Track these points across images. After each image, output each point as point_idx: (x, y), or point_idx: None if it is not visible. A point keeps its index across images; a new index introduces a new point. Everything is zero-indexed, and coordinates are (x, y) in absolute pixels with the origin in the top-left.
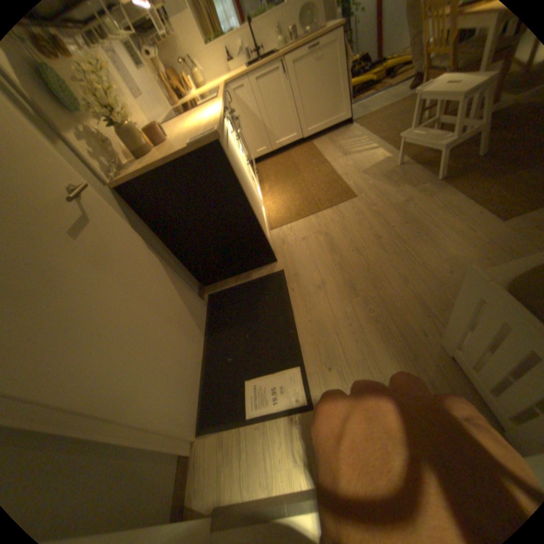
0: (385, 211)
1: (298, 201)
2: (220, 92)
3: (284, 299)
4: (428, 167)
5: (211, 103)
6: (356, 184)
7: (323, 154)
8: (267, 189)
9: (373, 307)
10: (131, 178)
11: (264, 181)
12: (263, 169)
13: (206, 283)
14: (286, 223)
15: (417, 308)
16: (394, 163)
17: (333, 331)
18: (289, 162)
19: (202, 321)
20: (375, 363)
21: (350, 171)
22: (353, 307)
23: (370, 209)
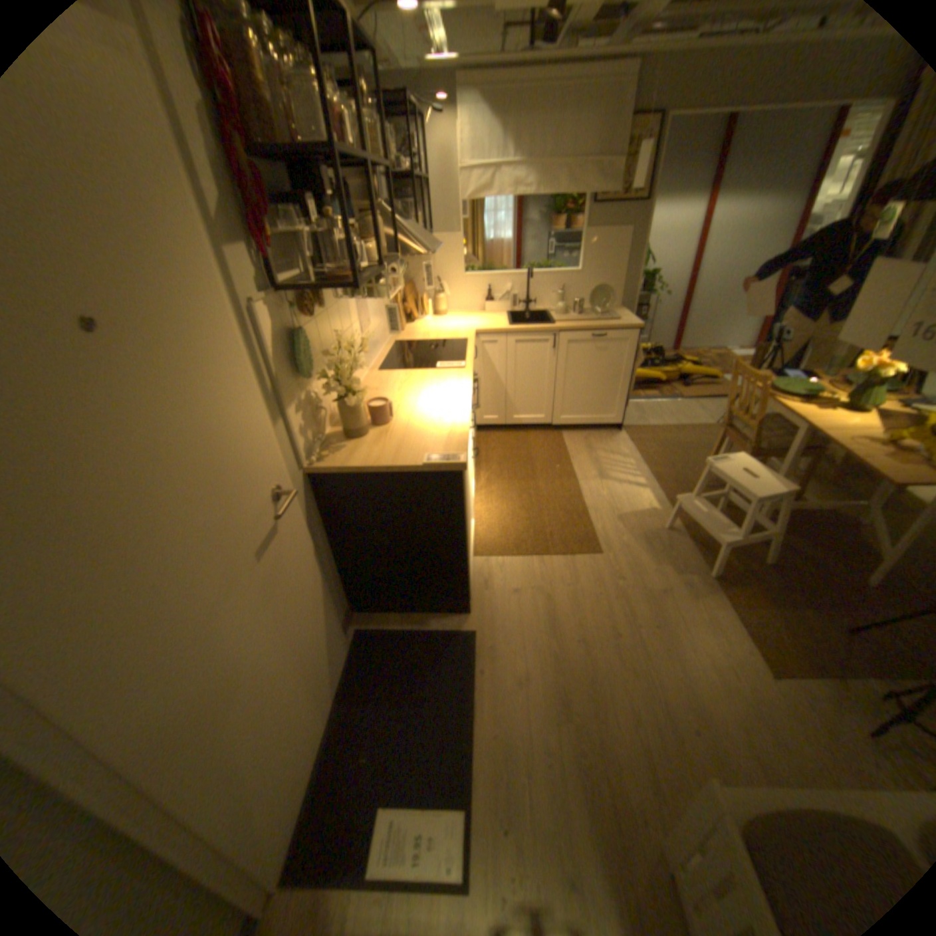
0: (634, 597)
1: (521, 525)
2: (470, 364)
3: (467, 686)
4: (701, 551)
5: (456, 383)
6: (606, 535)
7: (571, 463)
8: (482, 483)
9: (586, 750)
10: (336, 472)
11: (481, 467)
12: (483, 446)
13: (357, 609)
14: (498, 556)
15: (643, 774)
16: (660, 523)
17: (524, 769)
18: (524, 452)
19: (337, 678)
20: (570, 848)
21: (602, 509)
22: (560, 739)
23: (615, 584)
